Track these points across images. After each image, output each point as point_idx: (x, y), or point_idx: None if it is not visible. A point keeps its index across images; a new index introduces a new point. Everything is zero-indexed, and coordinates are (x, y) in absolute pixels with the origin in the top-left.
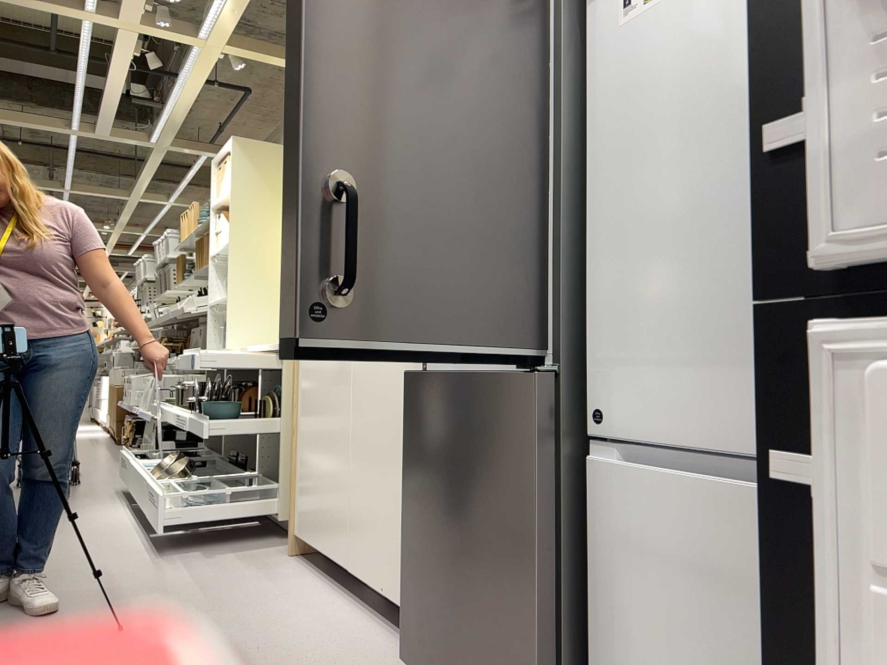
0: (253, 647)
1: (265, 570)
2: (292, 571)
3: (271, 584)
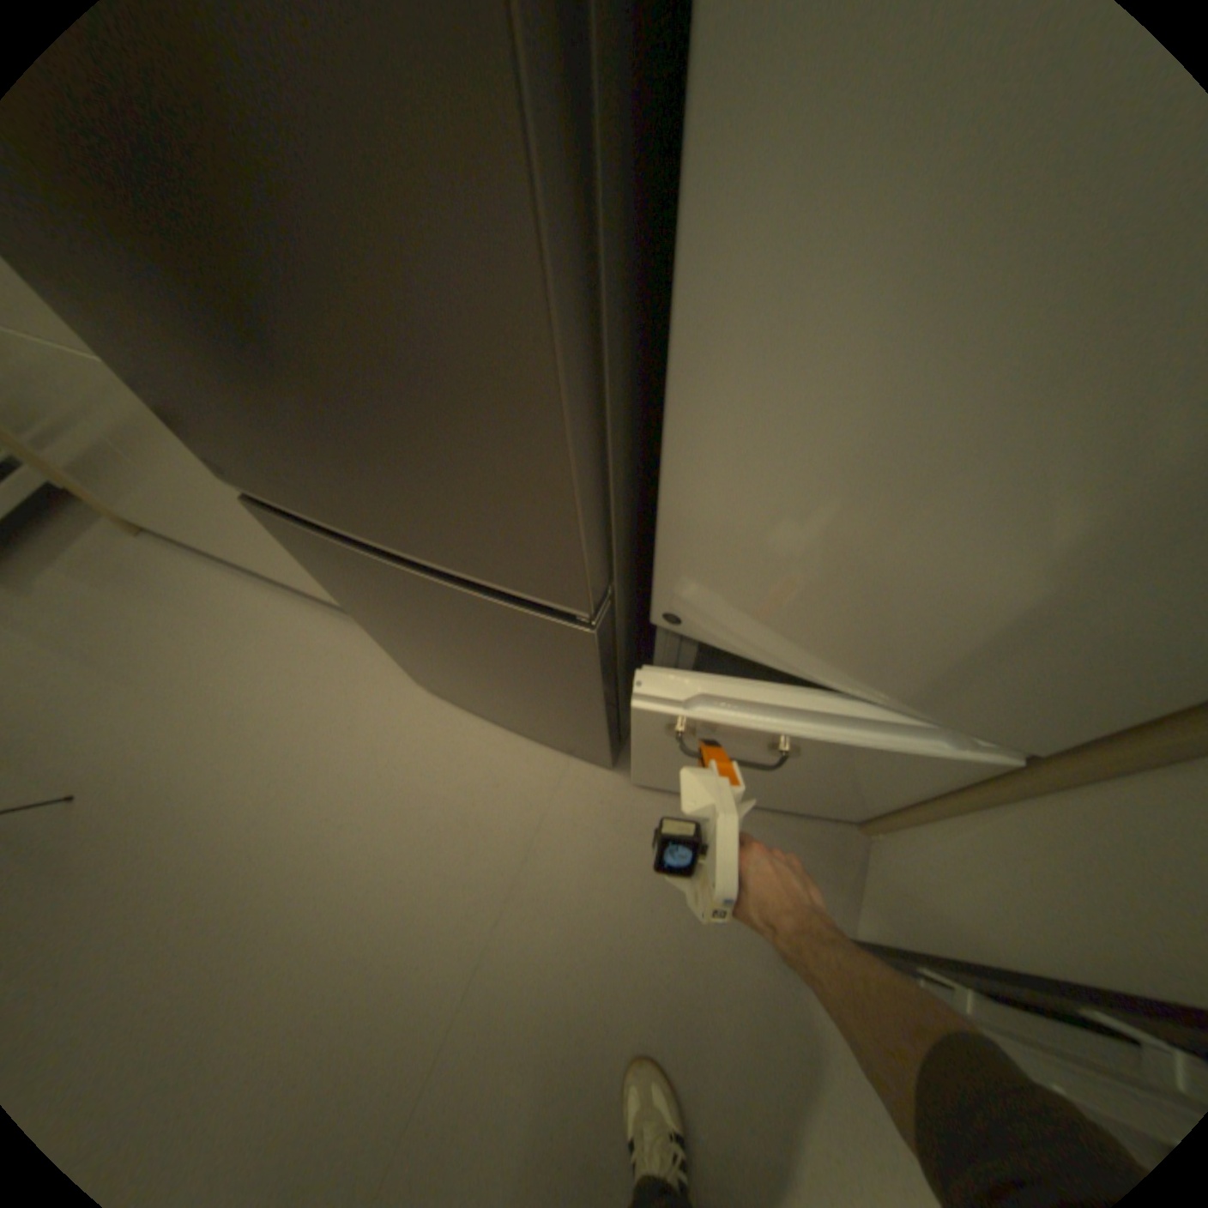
0: (246, 727)
1: (128, 580)
2: (164, 566)
3: (162, 605)
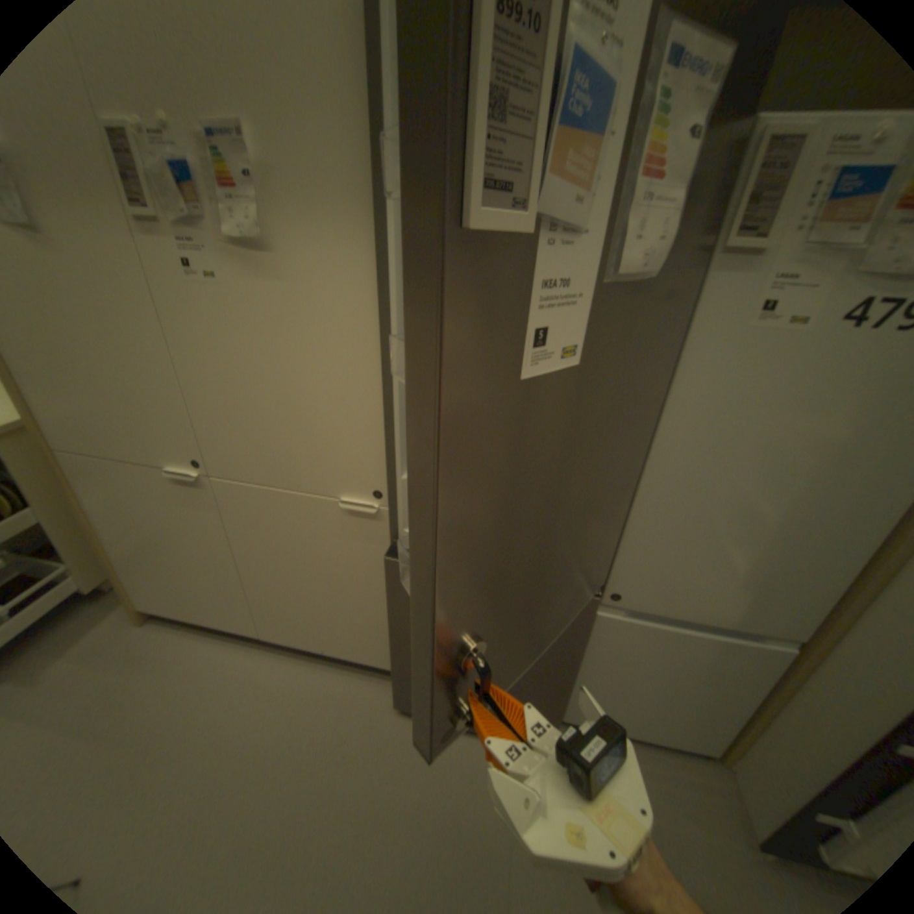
0: (253, 773)
1: (135, 661)
2: (167, 646)
3: (166, 678)
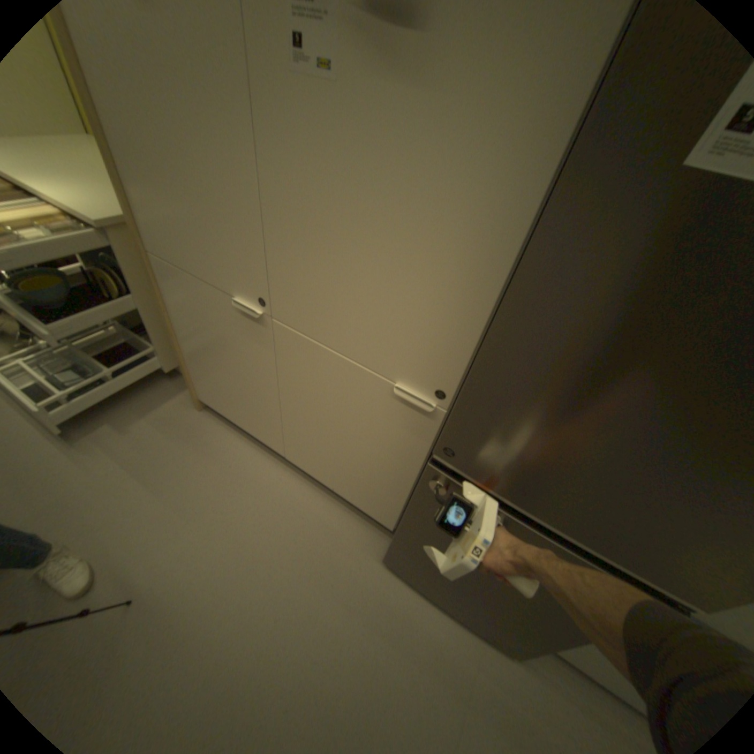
0: (261, 569)
1: (192, 439)
2: (216, 435)
3: (212, 462)
